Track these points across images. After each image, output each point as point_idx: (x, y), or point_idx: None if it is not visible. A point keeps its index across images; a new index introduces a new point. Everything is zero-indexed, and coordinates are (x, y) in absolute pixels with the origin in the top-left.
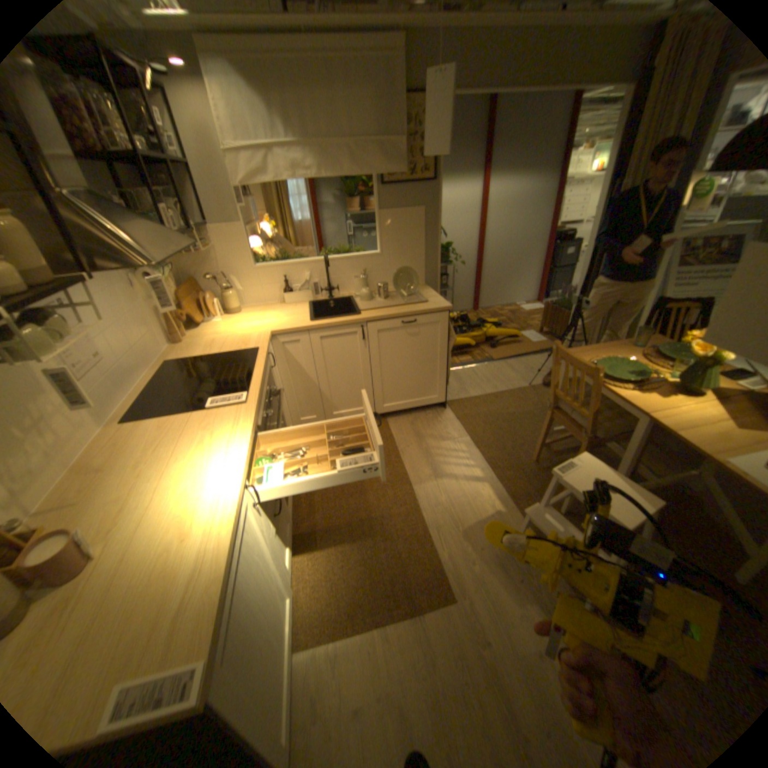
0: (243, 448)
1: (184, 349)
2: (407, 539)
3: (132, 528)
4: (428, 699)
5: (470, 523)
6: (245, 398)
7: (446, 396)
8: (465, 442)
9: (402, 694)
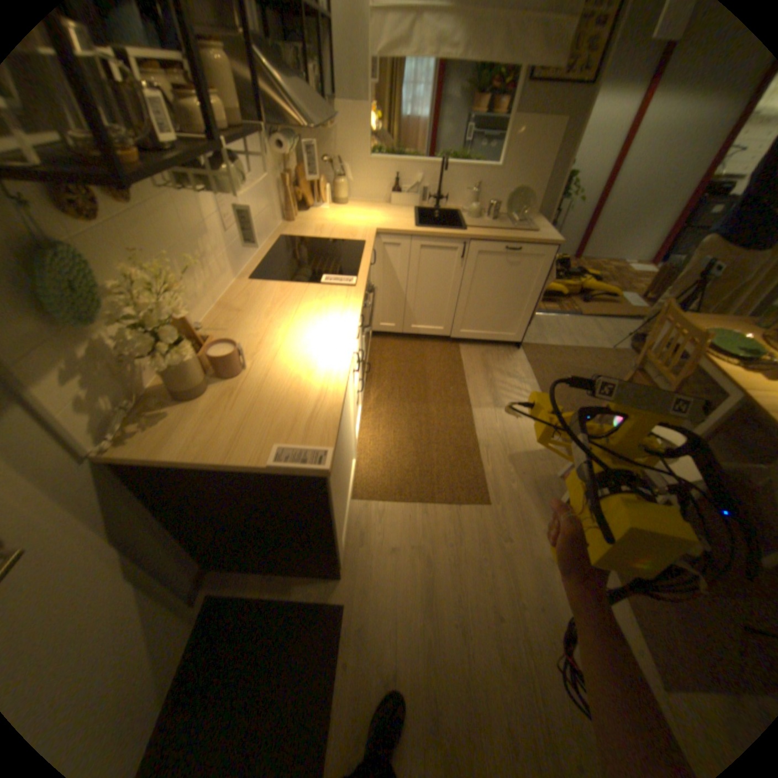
0: (354, 323)
1: (296, 229)
2: (458, 448)
3: (270, 358)
4: (452, 560)
5: (518, 451)
6: (354, 283)
7: (522, 339)
8: (531, 384)
9: (432, 551)
